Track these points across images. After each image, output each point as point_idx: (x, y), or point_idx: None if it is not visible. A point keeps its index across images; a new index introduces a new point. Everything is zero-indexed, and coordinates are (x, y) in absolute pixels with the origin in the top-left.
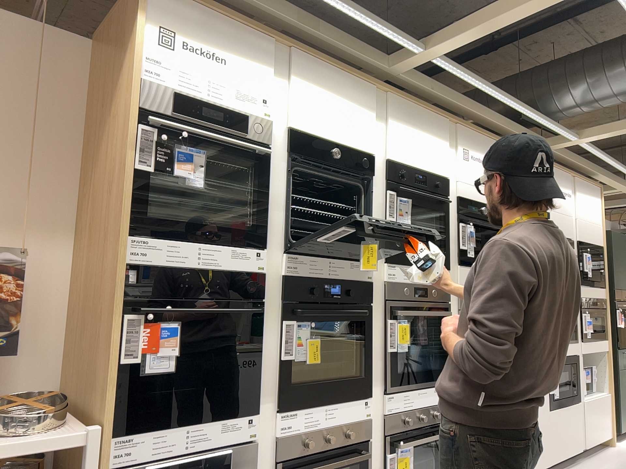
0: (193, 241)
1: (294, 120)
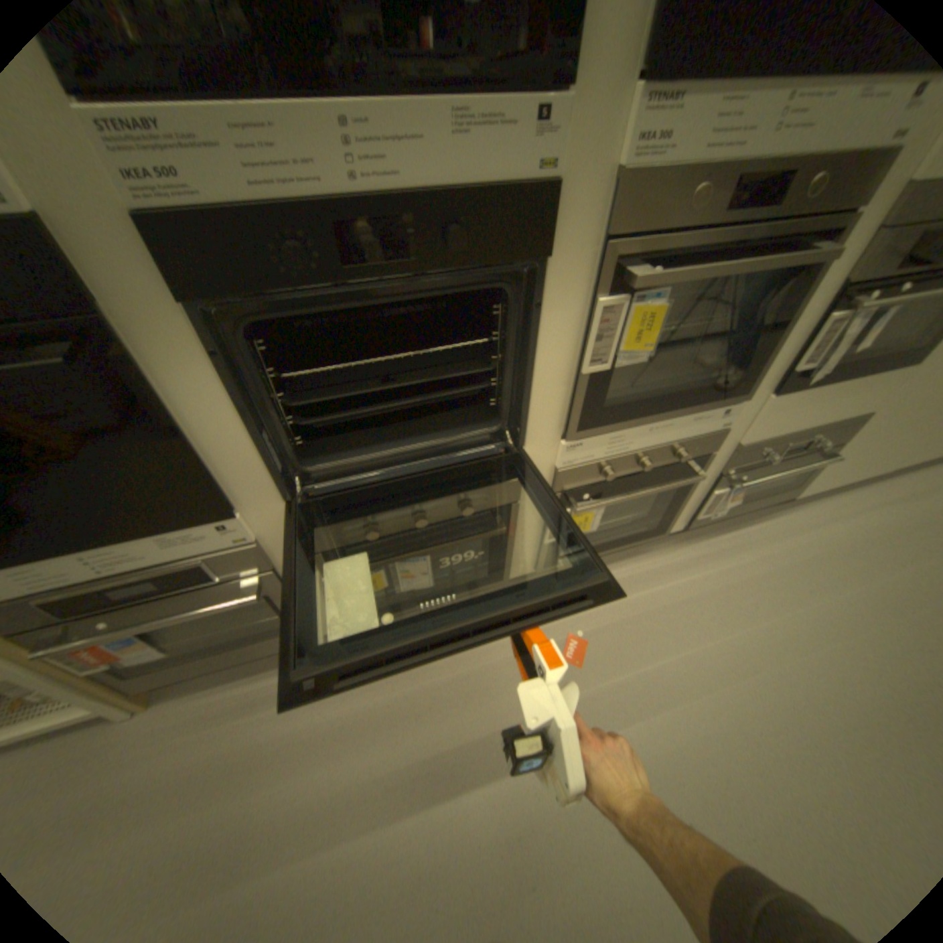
0: None
1: None
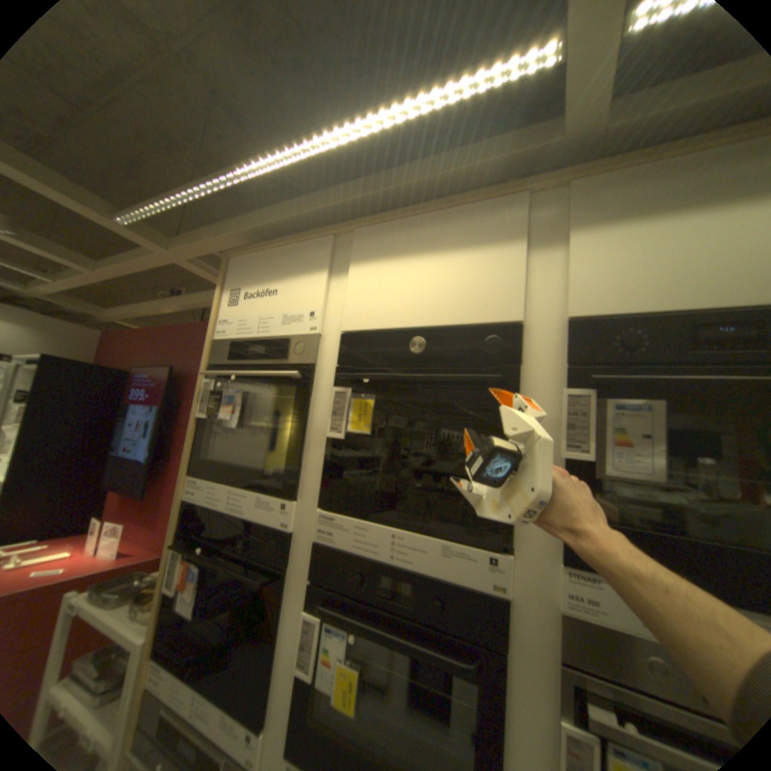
0: (222, 483)
1: (348, 315)
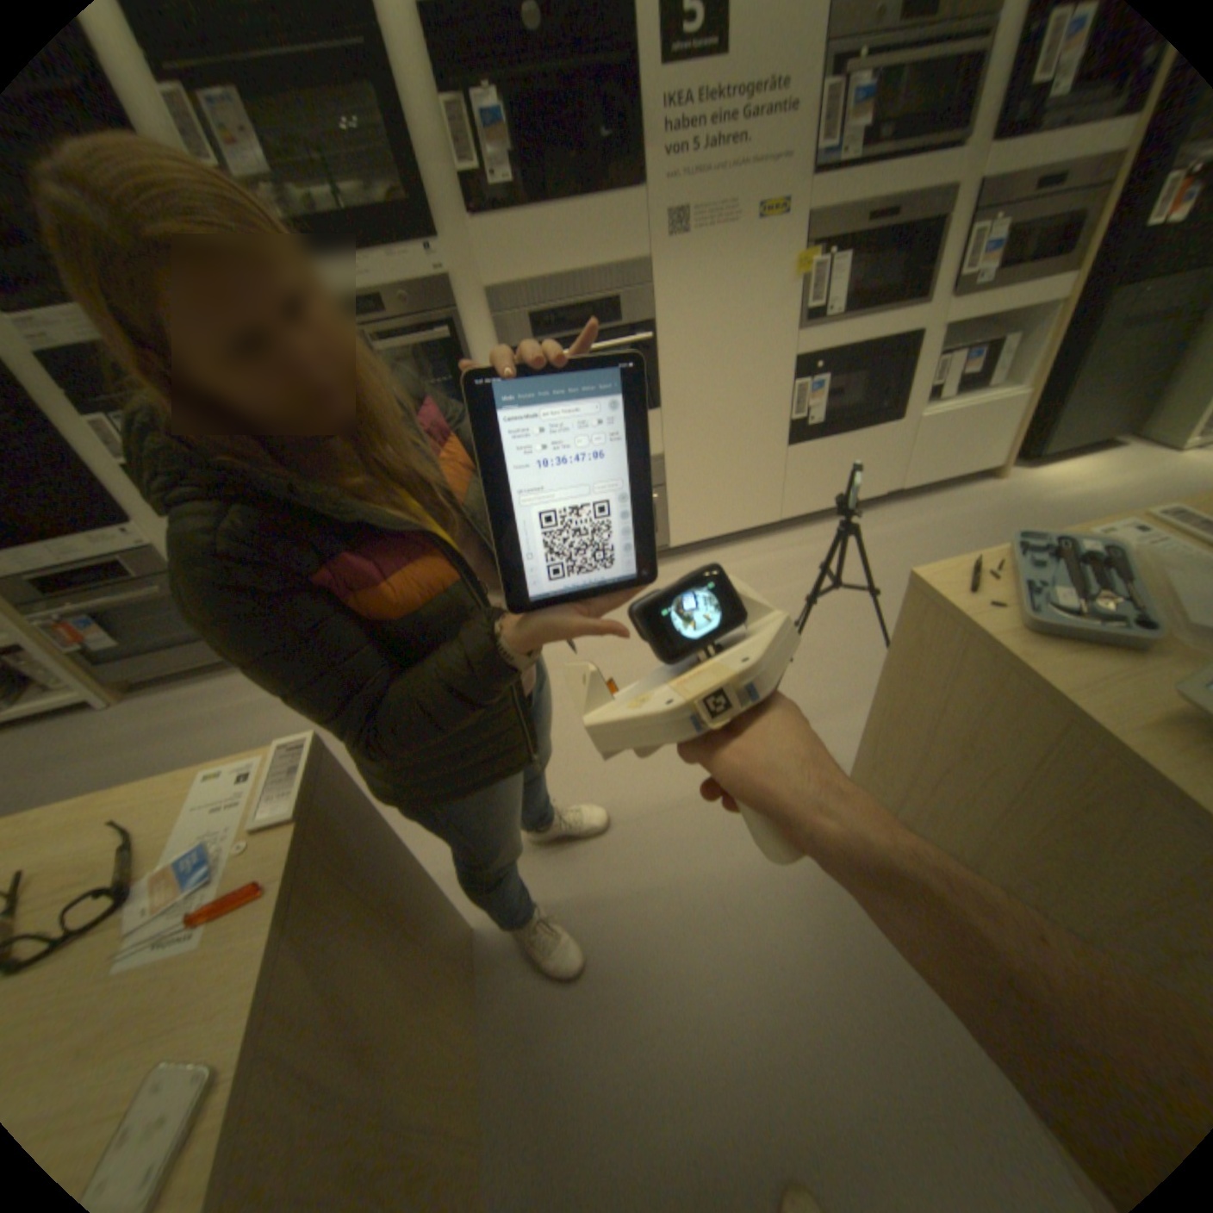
0: None
1: None
